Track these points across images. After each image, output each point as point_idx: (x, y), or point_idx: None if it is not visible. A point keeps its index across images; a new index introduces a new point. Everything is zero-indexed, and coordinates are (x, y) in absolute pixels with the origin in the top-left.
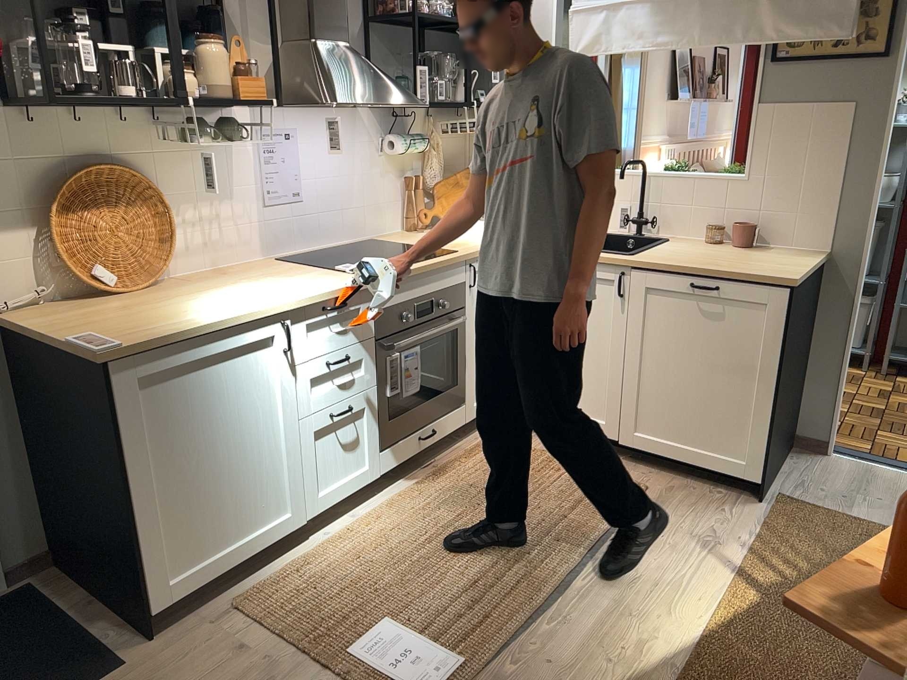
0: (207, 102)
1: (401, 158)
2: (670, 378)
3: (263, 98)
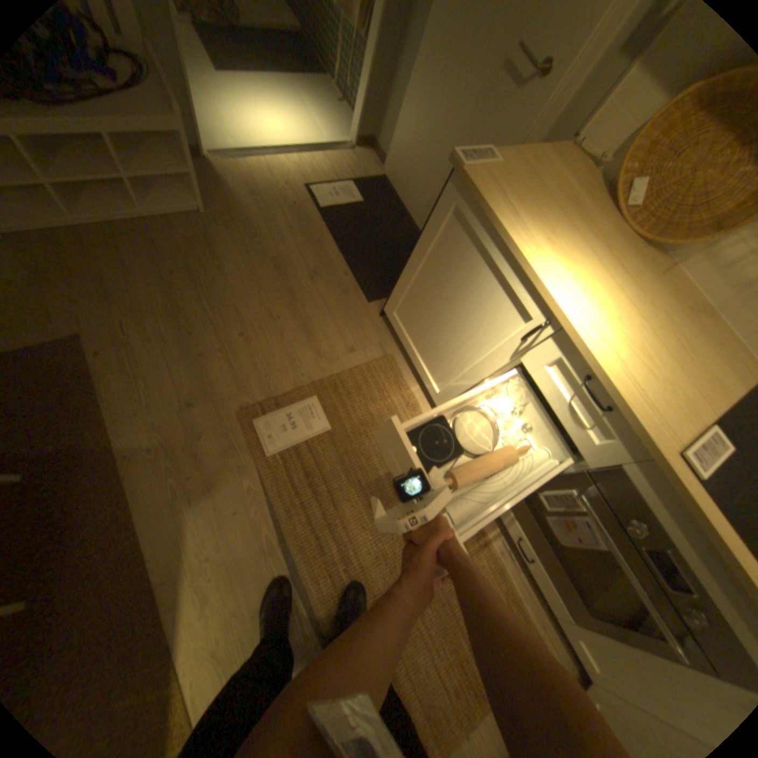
0: None
1: None
2: None
3: None
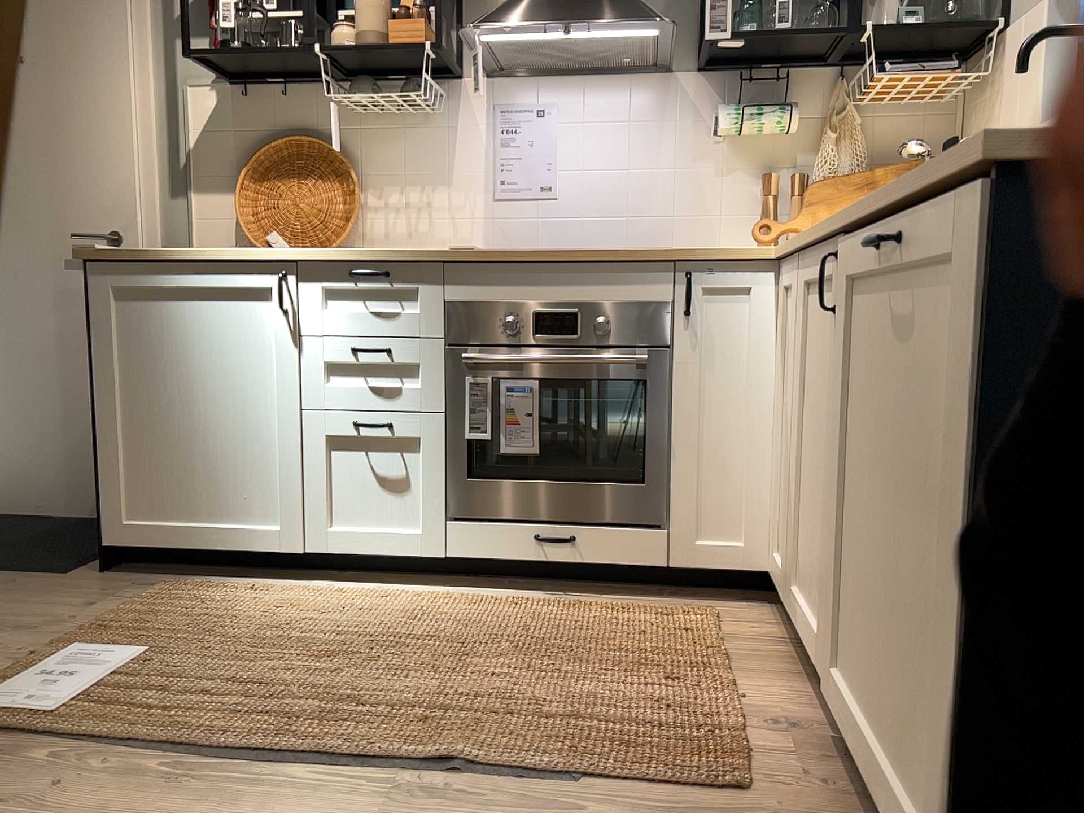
0: (337, 49)
1: (763, 148)
2: (875, 531)
3: (421, 44)
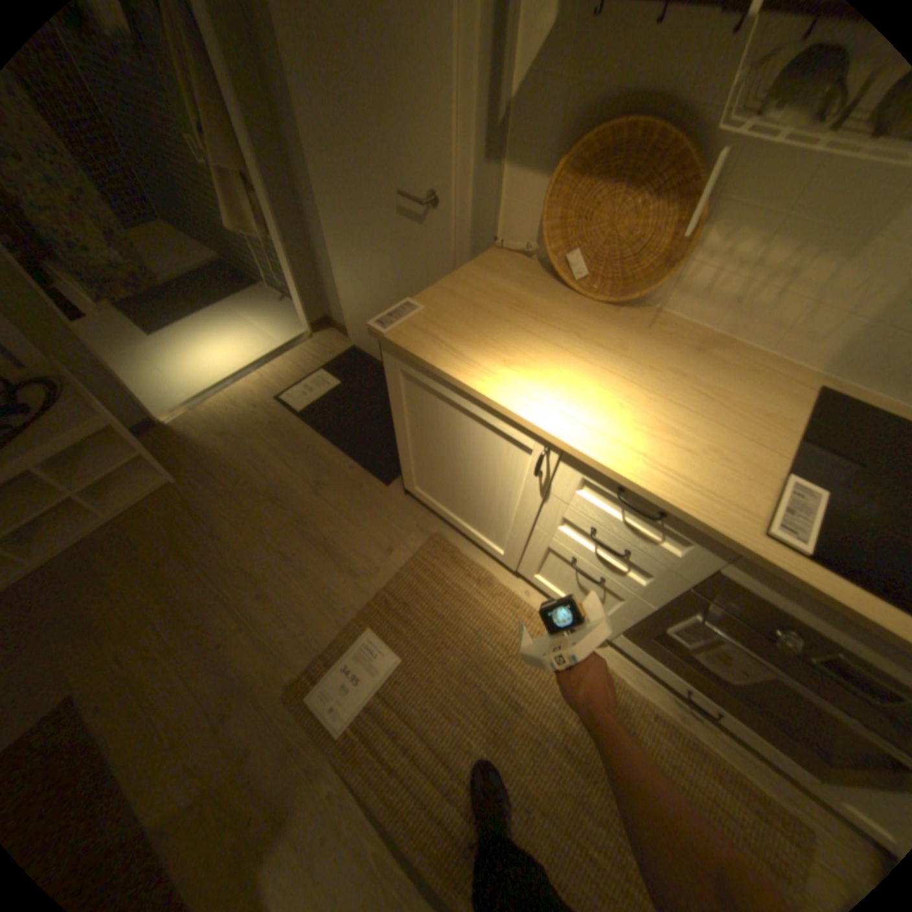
0: None
1: None
2: None
3: None
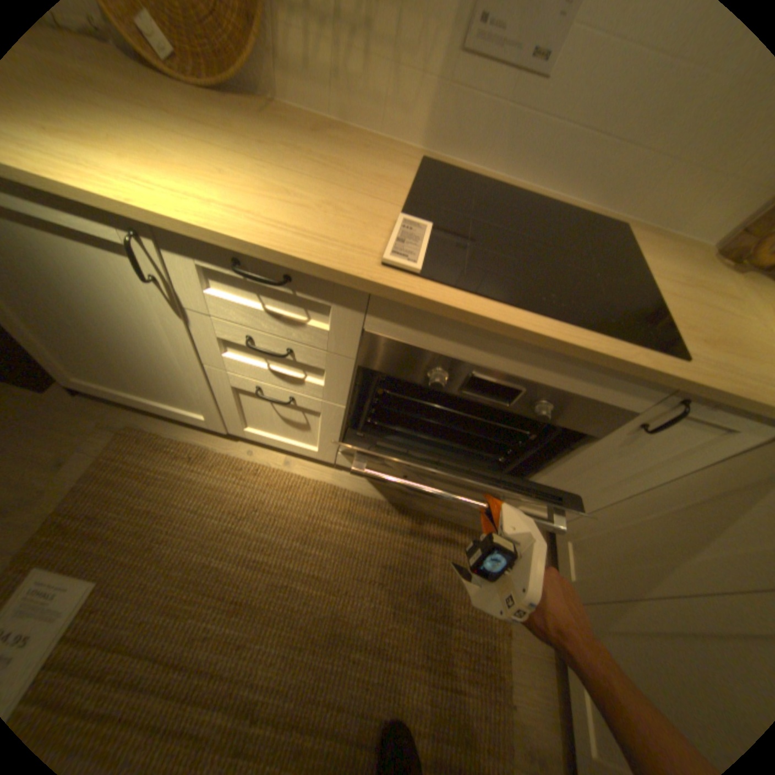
0: None
1: None
2: None
3: None
